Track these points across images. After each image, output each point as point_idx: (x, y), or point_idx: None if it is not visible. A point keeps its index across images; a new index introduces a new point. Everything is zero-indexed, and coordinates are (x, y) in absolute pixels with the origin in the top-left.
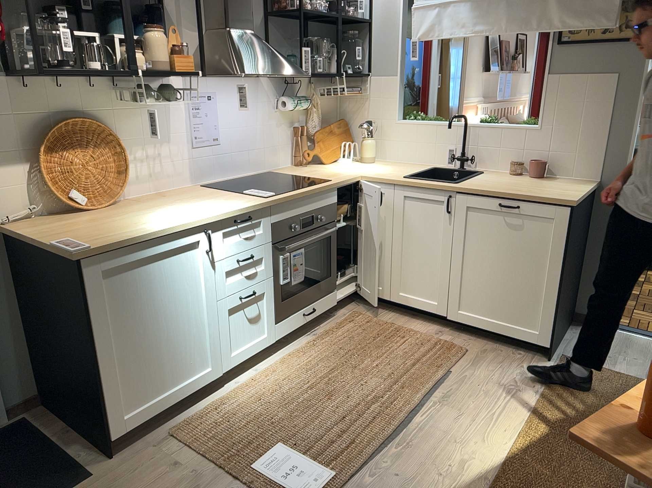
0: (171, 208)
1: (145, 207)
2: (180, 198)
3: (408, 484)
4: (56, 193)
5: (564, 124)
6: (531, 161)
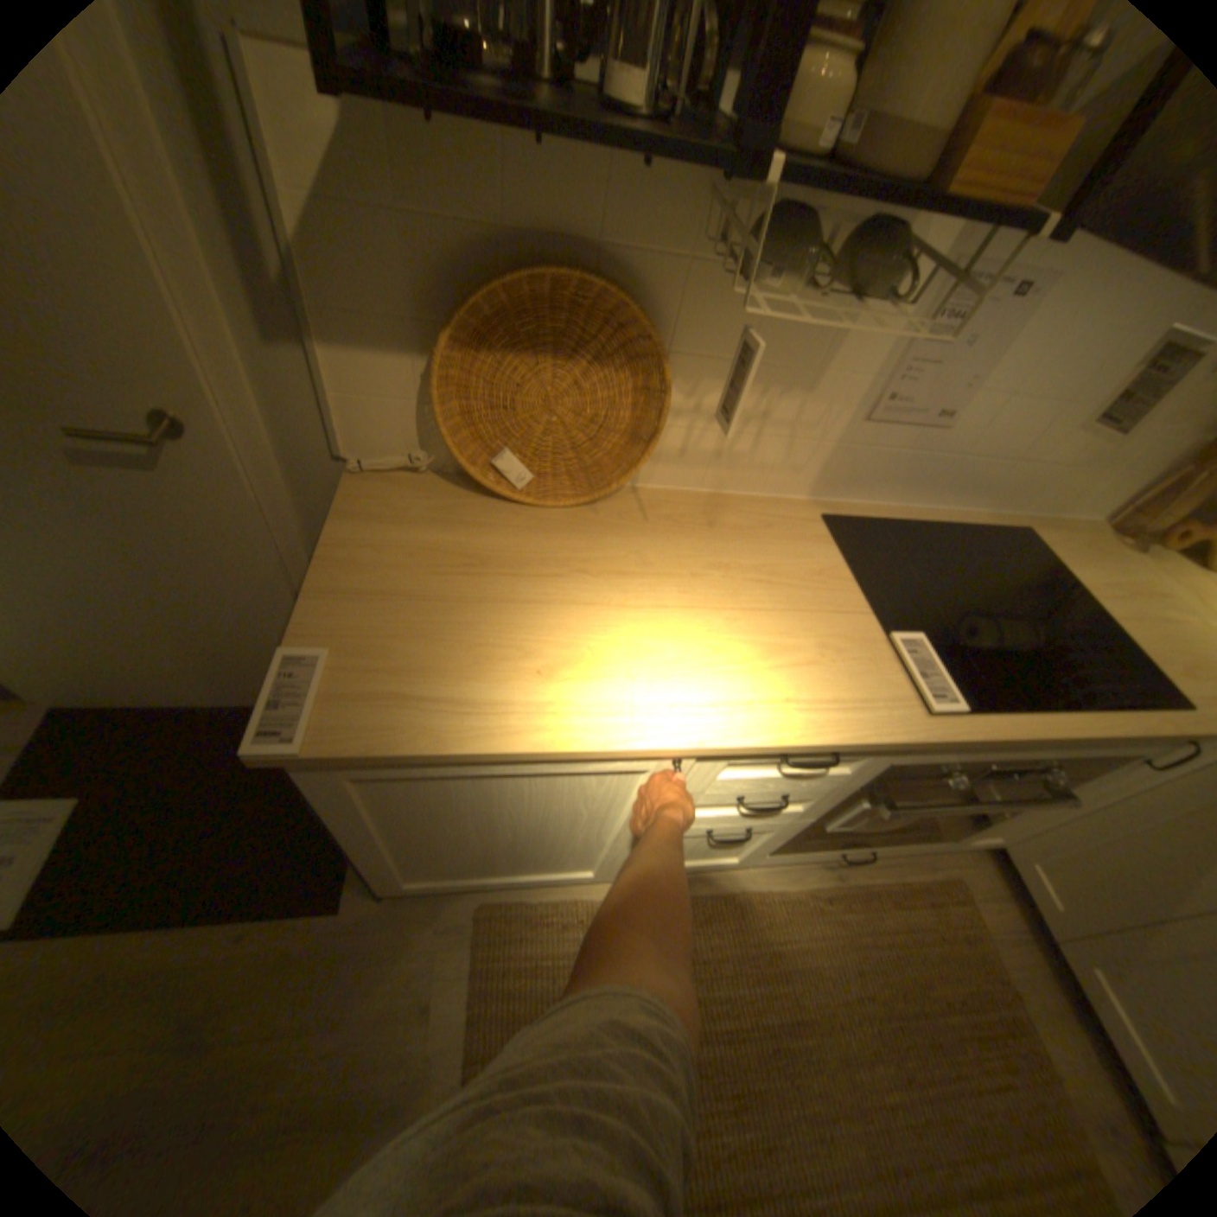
0: (671, 606)
1: (632, 554)
2: (736, 554)
3: None
4: (455, 449)
5: None
6: None
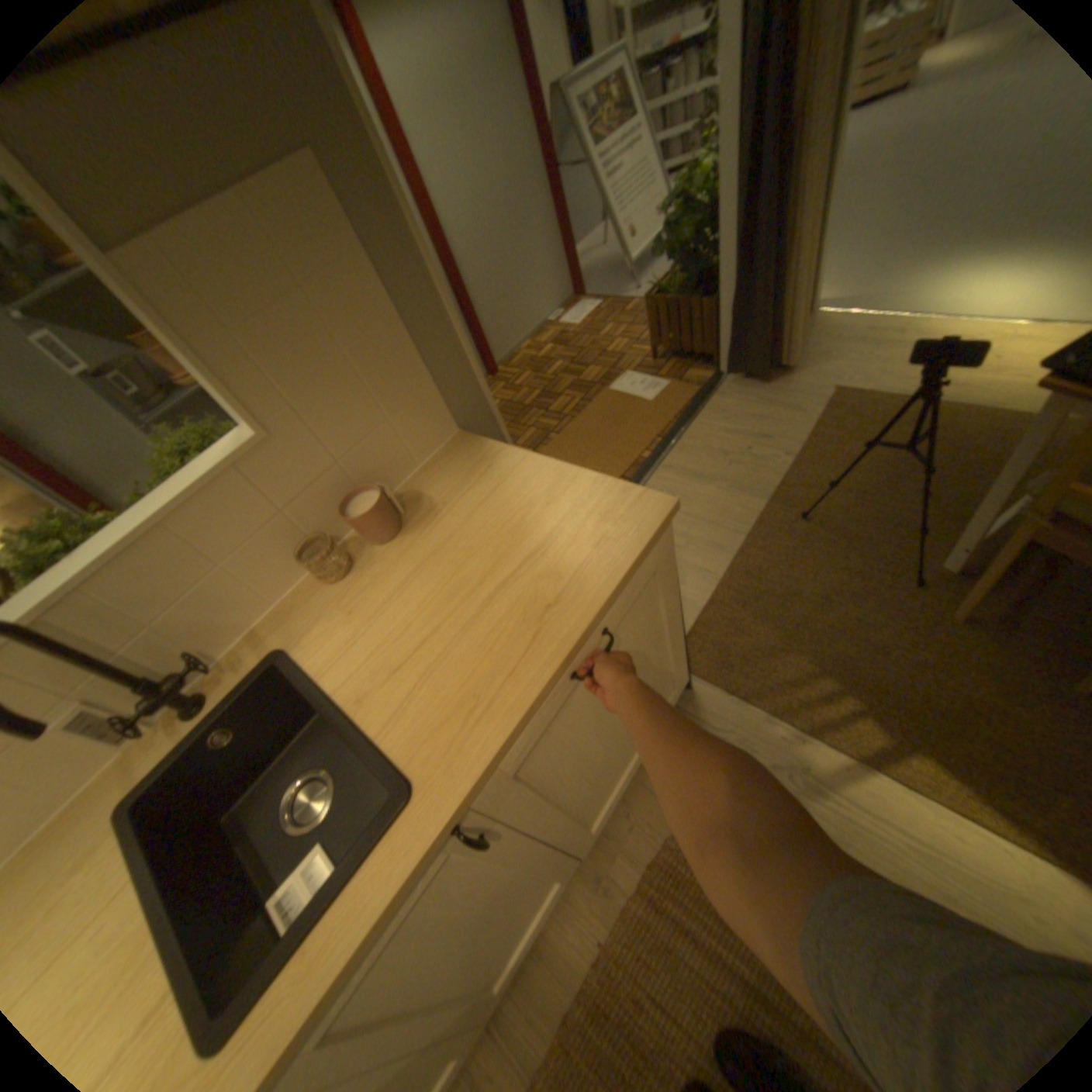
0: None
1: None
2: None
3: None
4: None
5: (310, 383)
6: (353, 522)
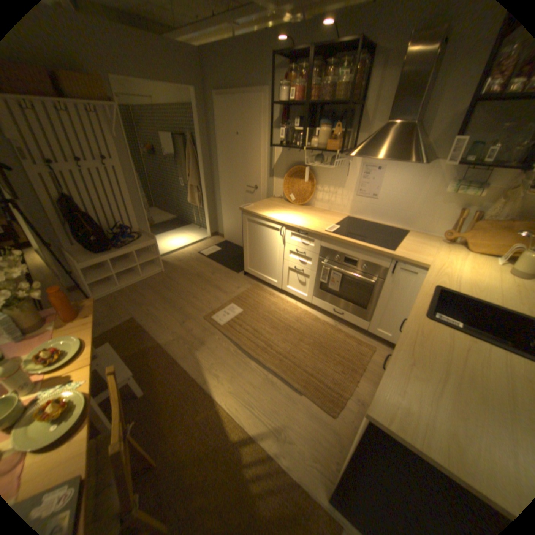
0: (298, 214)
1: (300, 210)
2: (319, 214)
3: (211, 350)
4: (284, 192)
5: None
6: None
